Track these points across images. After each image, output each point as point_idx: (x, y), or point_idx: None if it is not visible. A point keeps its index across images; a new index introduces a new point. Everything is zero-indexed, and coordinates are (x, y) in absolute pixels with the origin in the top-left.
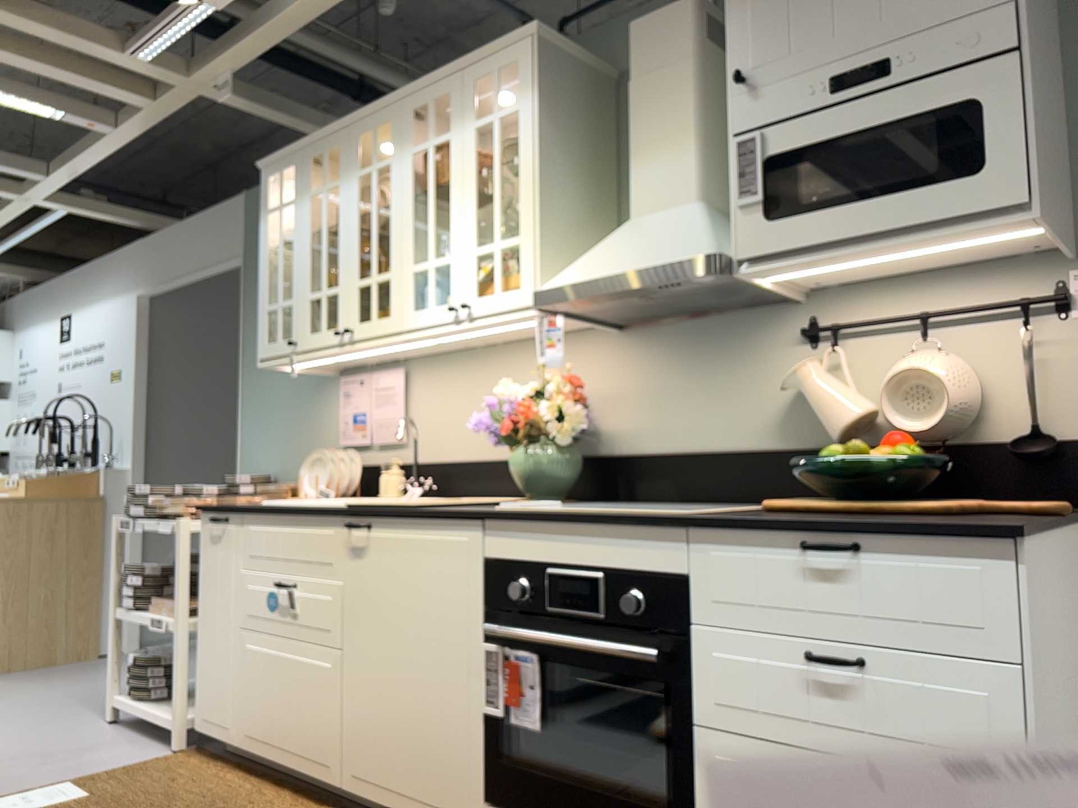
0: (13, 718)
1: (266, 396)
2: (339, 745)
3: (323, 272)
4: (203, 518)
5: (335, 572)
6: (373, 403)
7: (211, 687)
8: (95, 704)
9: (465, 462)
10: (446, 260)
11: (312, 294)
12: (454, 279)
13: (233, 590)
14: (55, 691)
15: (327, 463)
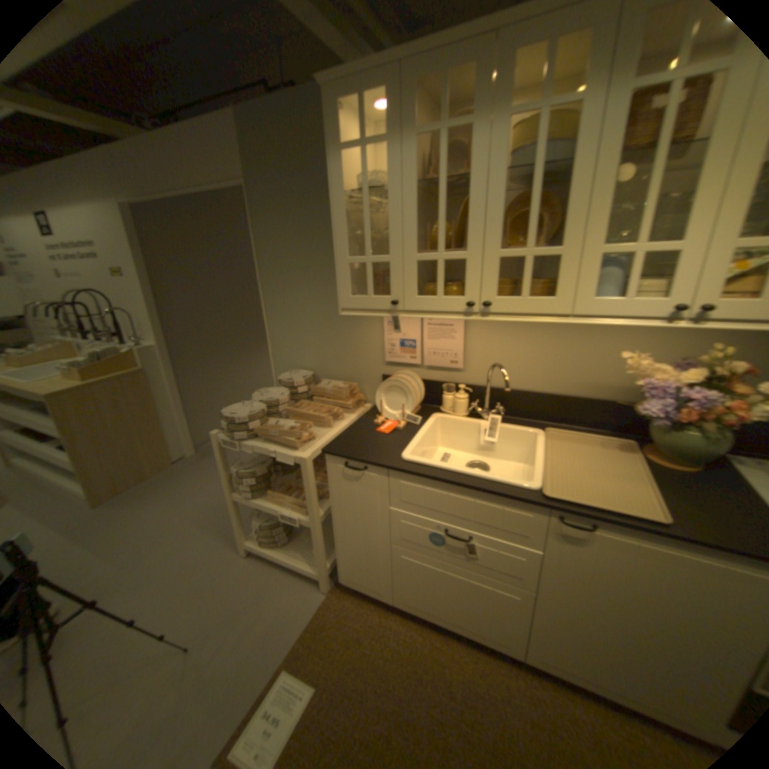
0: (166, 563)
1: (294, 311)
2: (529, 644)
3: (443, 234)
4: (331, 459)
5: (535, 545)
6: (428, 335)
7: (360, 568)
8: (215, 529)
9: (534, 393)
10: (675, 248)
11: (424, 256)
12: (687, 273)
13: (383, 519)
14: (174, 516)
15: (403, 389)
